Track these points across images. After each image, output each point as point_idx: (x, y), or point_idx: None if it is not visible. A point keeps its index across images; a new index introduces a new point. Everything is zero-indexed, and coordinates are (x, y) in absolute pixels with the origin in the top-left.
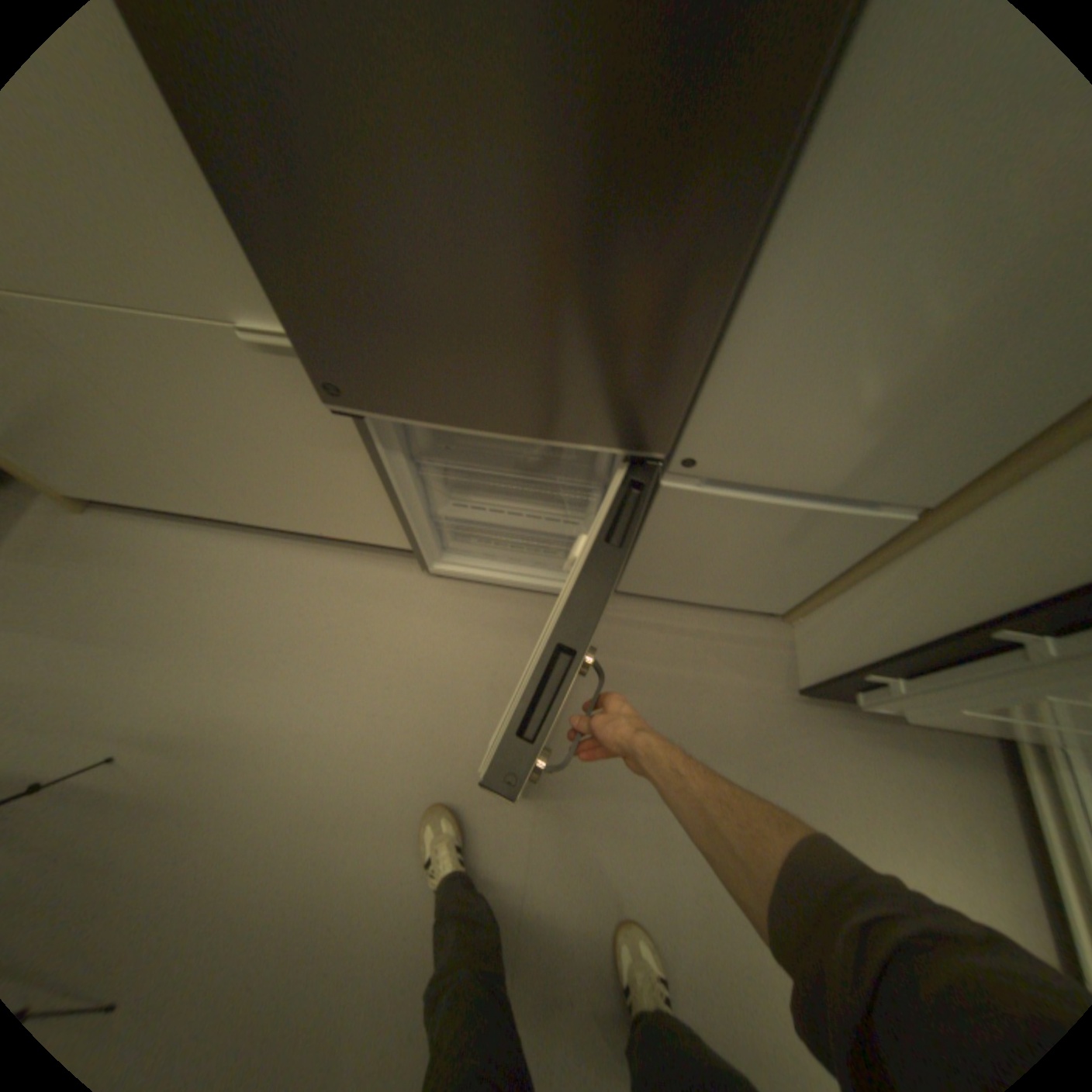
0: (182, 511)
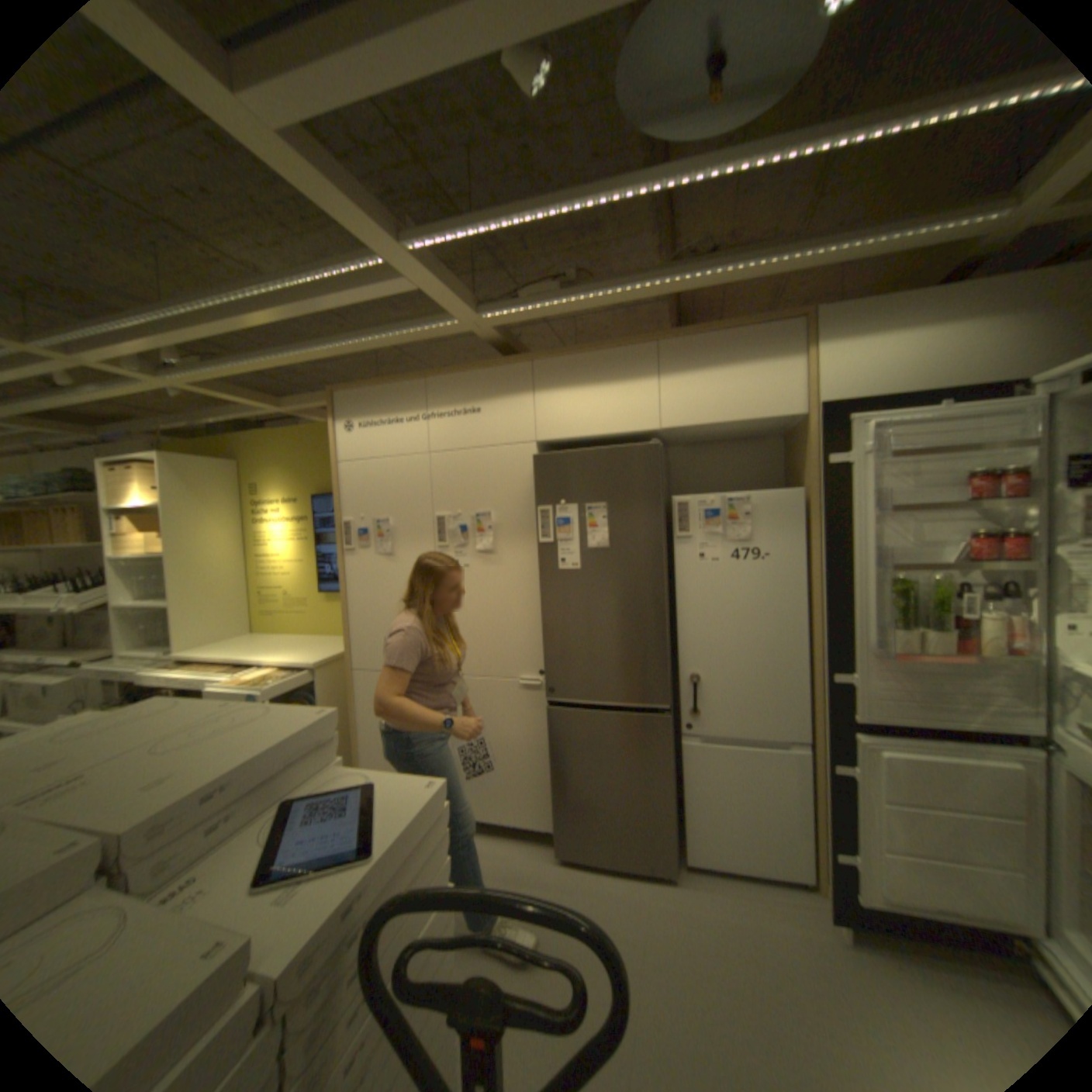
0: None
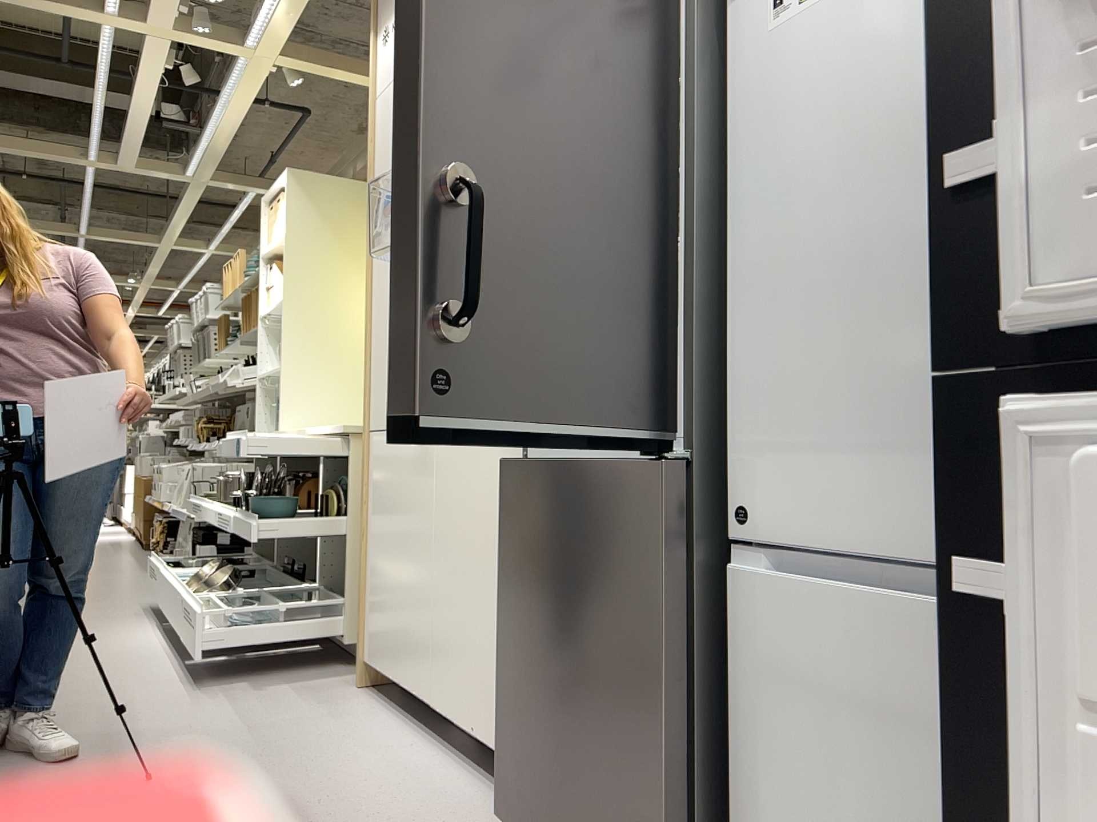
0: (409, 686)
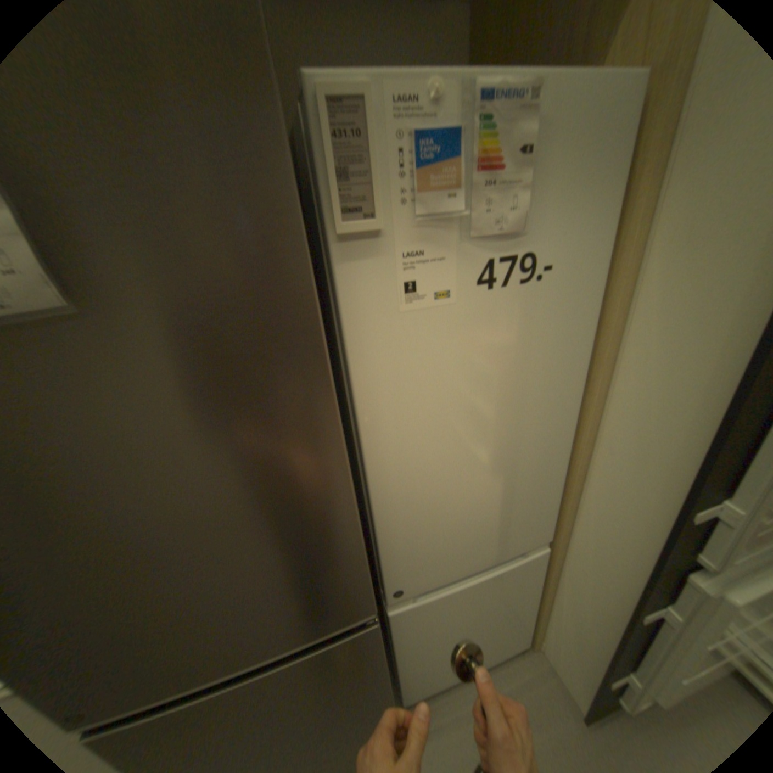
0: None
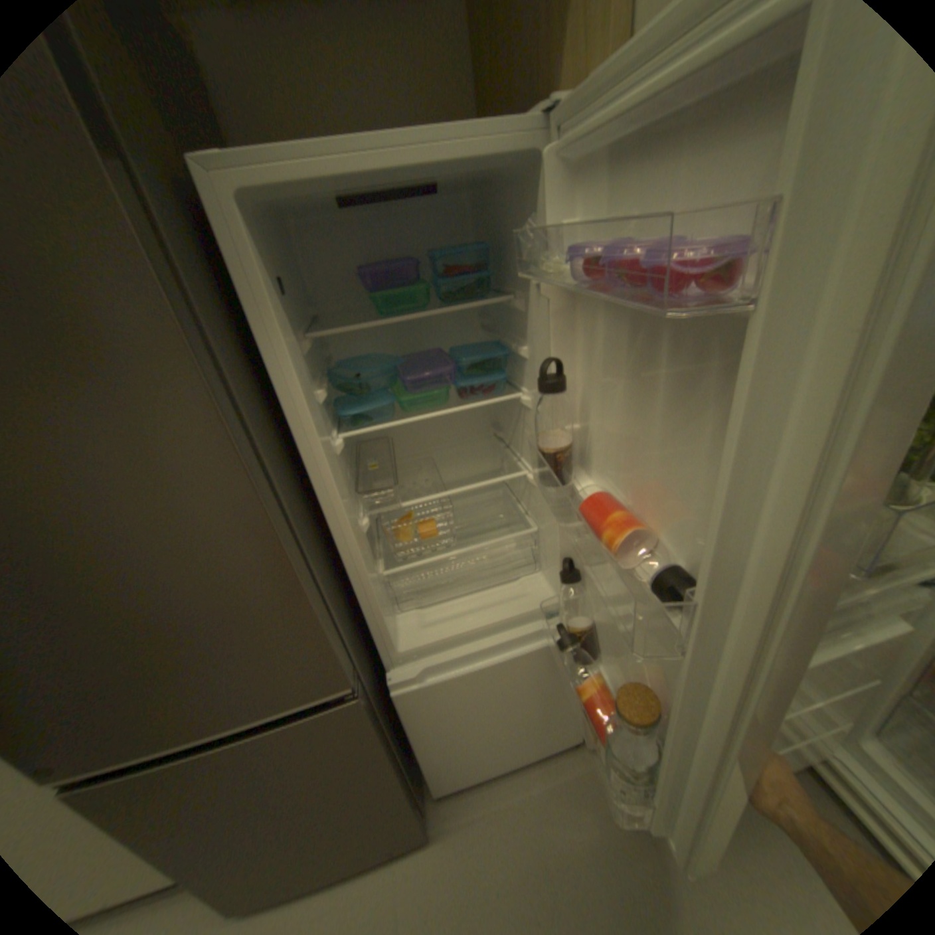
0: None
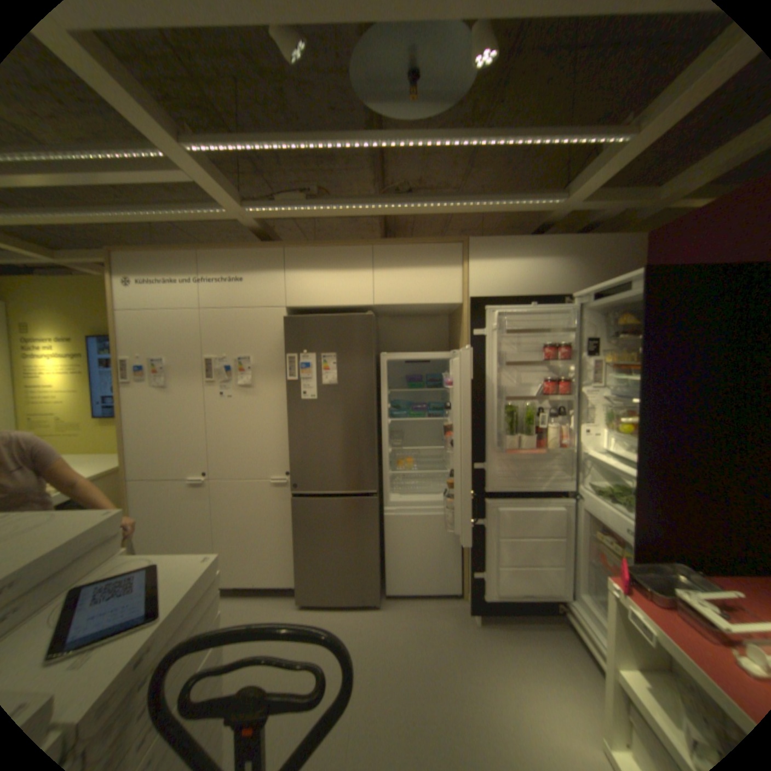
0: None
